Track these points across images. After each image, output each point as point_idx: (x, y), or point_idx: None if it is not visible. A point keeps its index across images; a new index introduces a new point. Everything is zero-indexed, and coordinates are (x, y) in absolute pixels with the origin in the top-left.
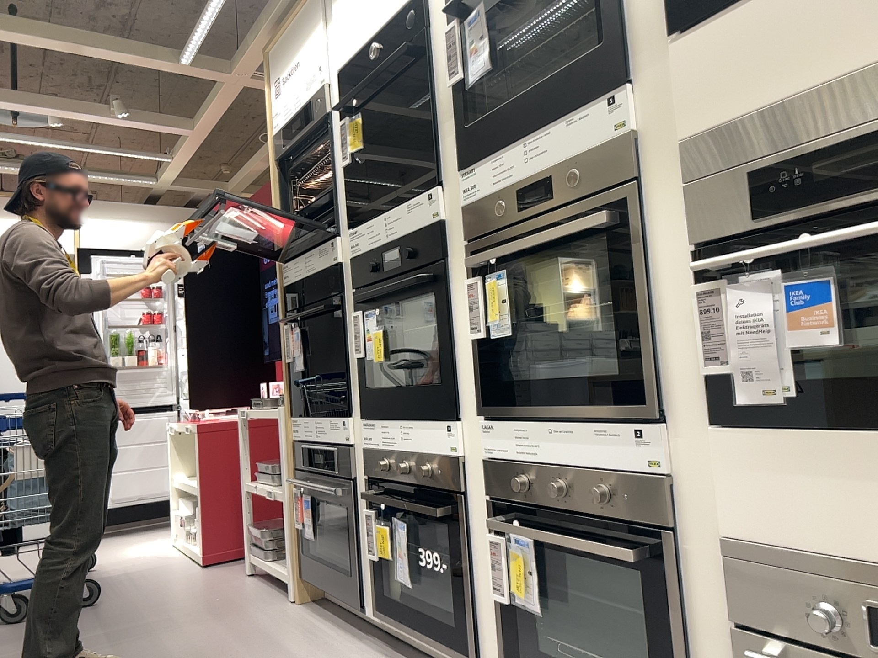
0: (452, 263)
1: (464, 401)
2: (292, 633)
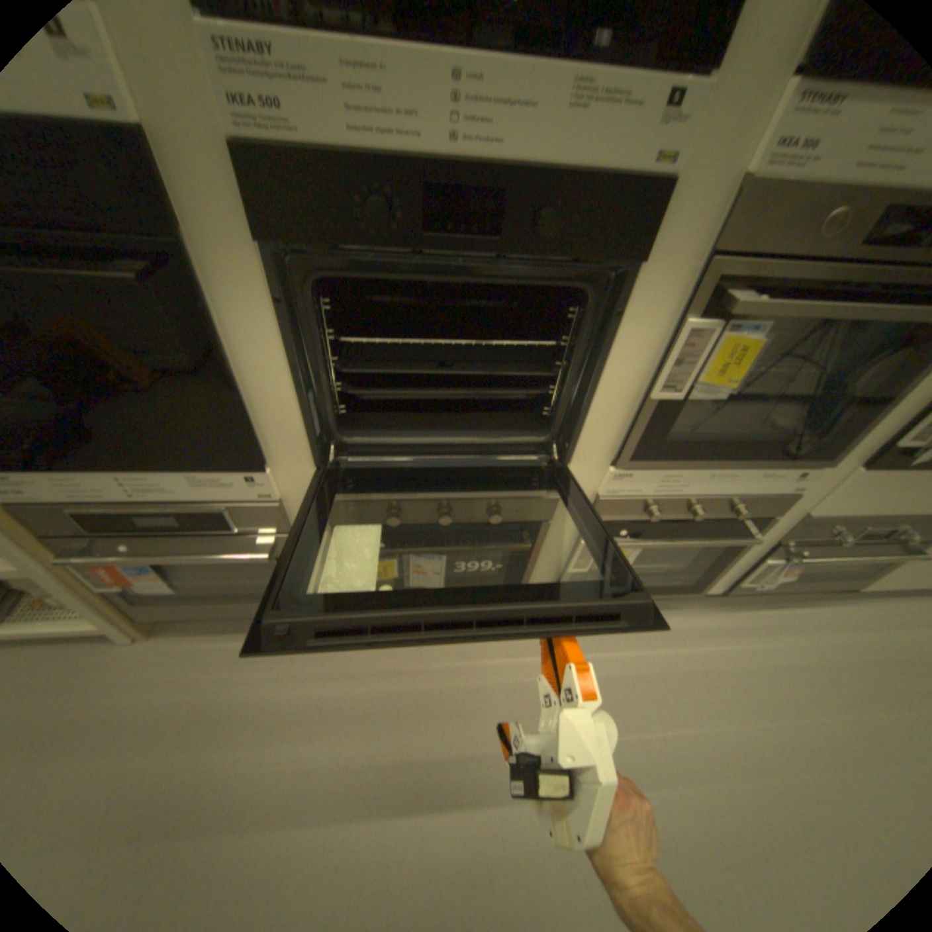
0: (648, 270)
1: (581, 448)
2: (223, 679)
